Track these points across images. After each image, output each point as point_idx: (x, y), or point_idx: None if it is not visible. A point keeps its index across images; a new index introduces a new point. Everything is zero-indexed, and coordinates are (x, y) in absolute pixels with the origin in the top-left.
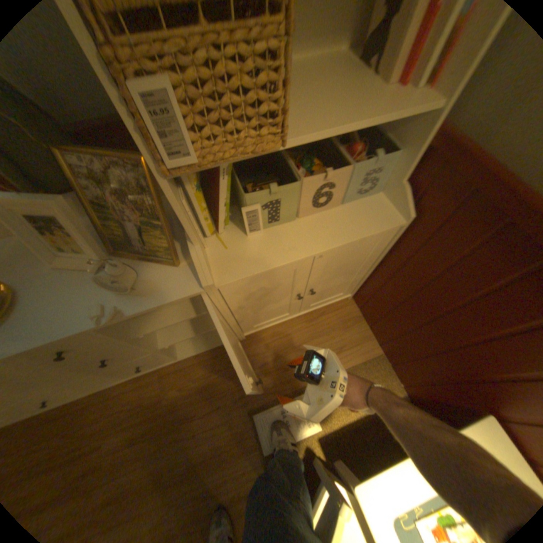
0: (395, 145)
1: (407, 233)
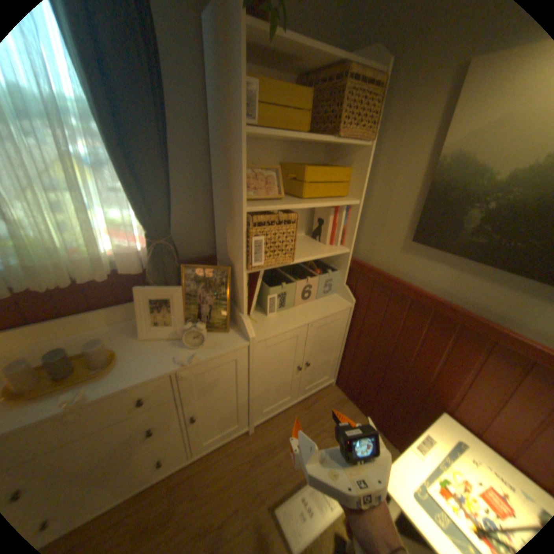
0: (334, 269)
1: (355, 313)
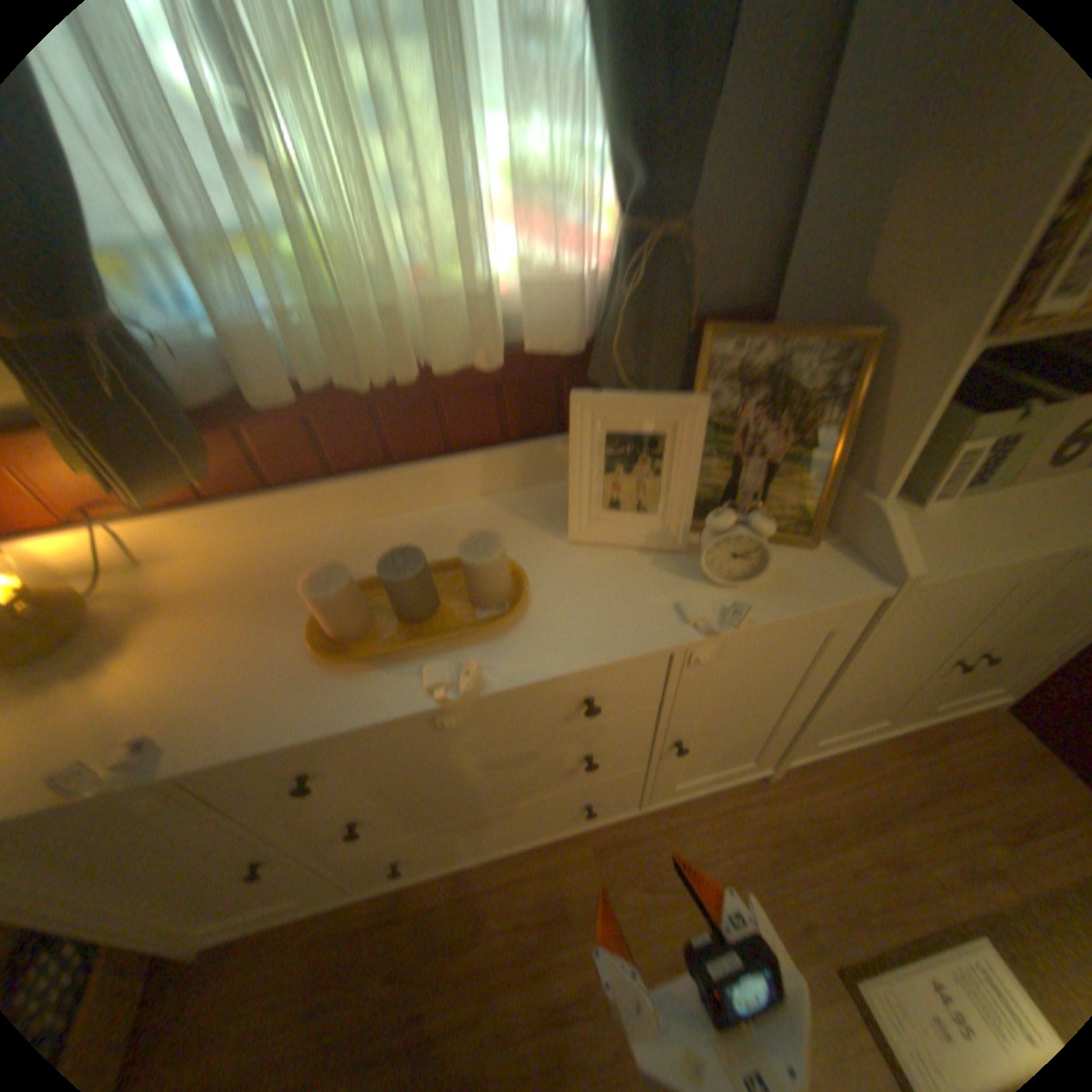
0: None
1: None
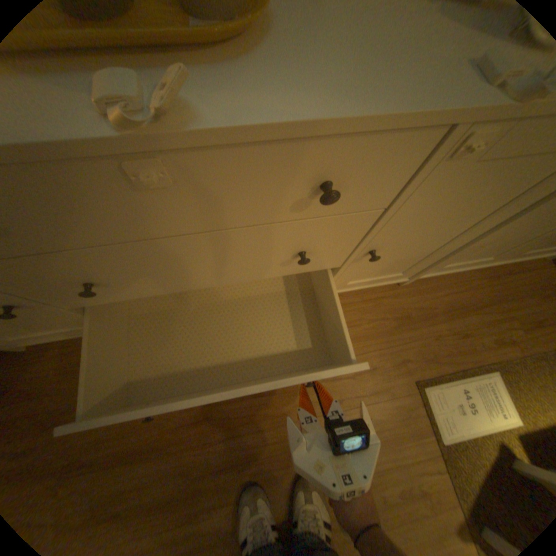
0: None
1: None
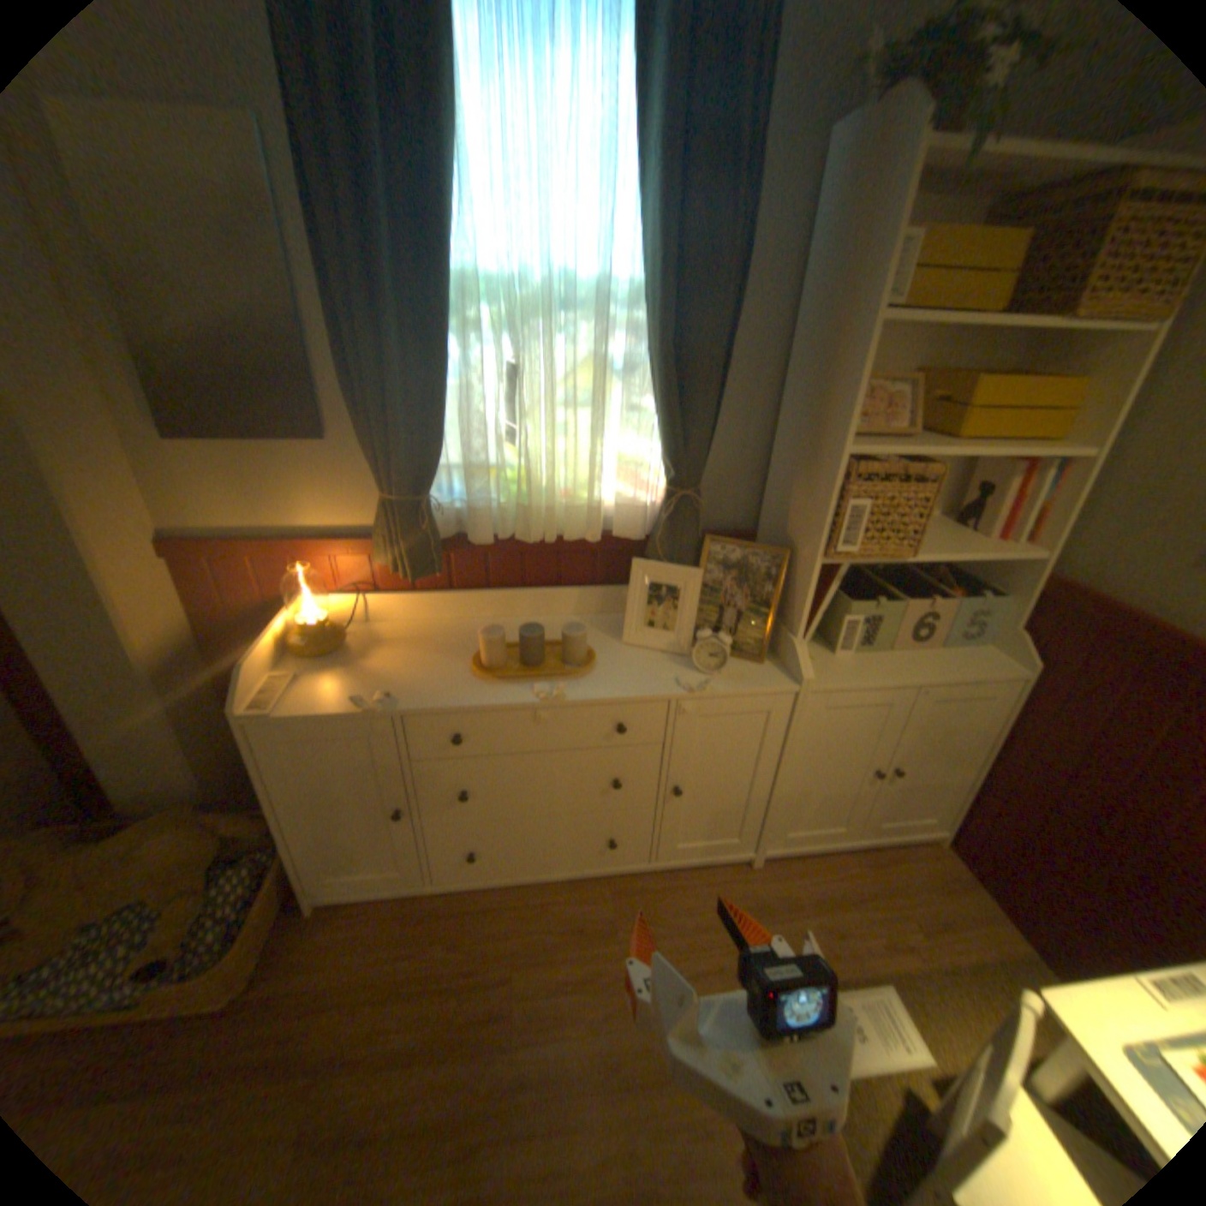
0: (1001, 593)
1: (1036, 693)
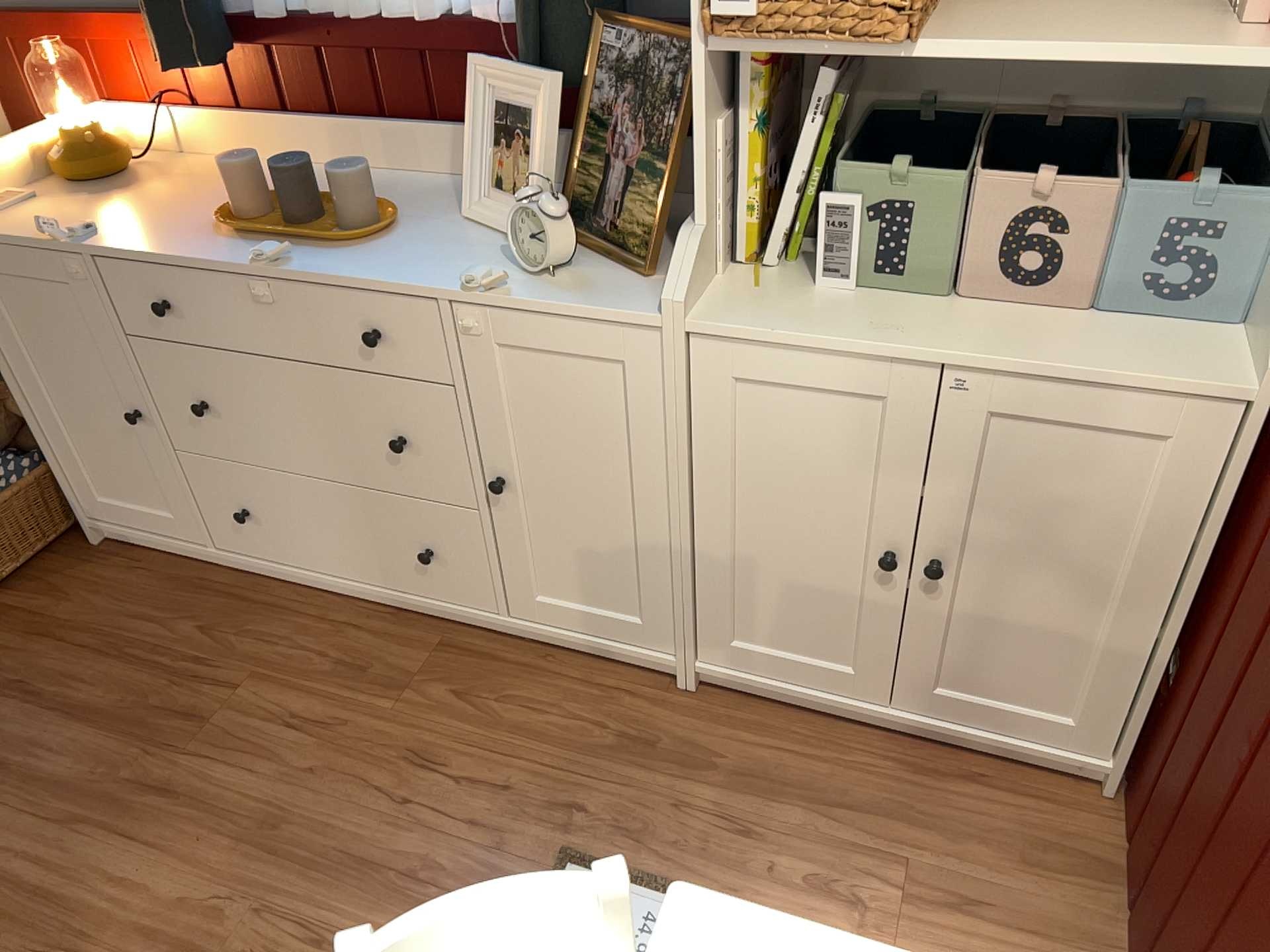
0: (1267, 189)
1: (1260, 442)
